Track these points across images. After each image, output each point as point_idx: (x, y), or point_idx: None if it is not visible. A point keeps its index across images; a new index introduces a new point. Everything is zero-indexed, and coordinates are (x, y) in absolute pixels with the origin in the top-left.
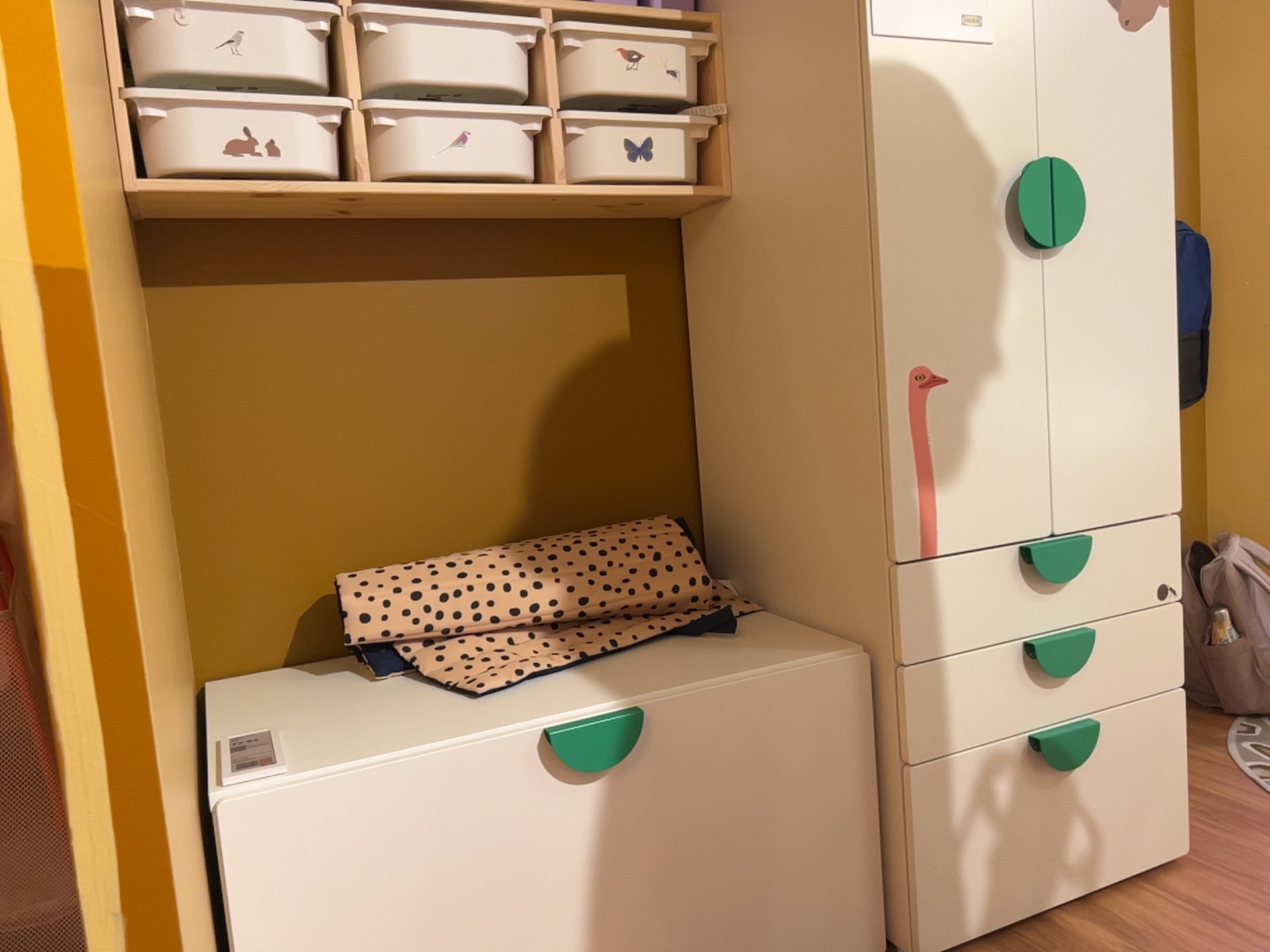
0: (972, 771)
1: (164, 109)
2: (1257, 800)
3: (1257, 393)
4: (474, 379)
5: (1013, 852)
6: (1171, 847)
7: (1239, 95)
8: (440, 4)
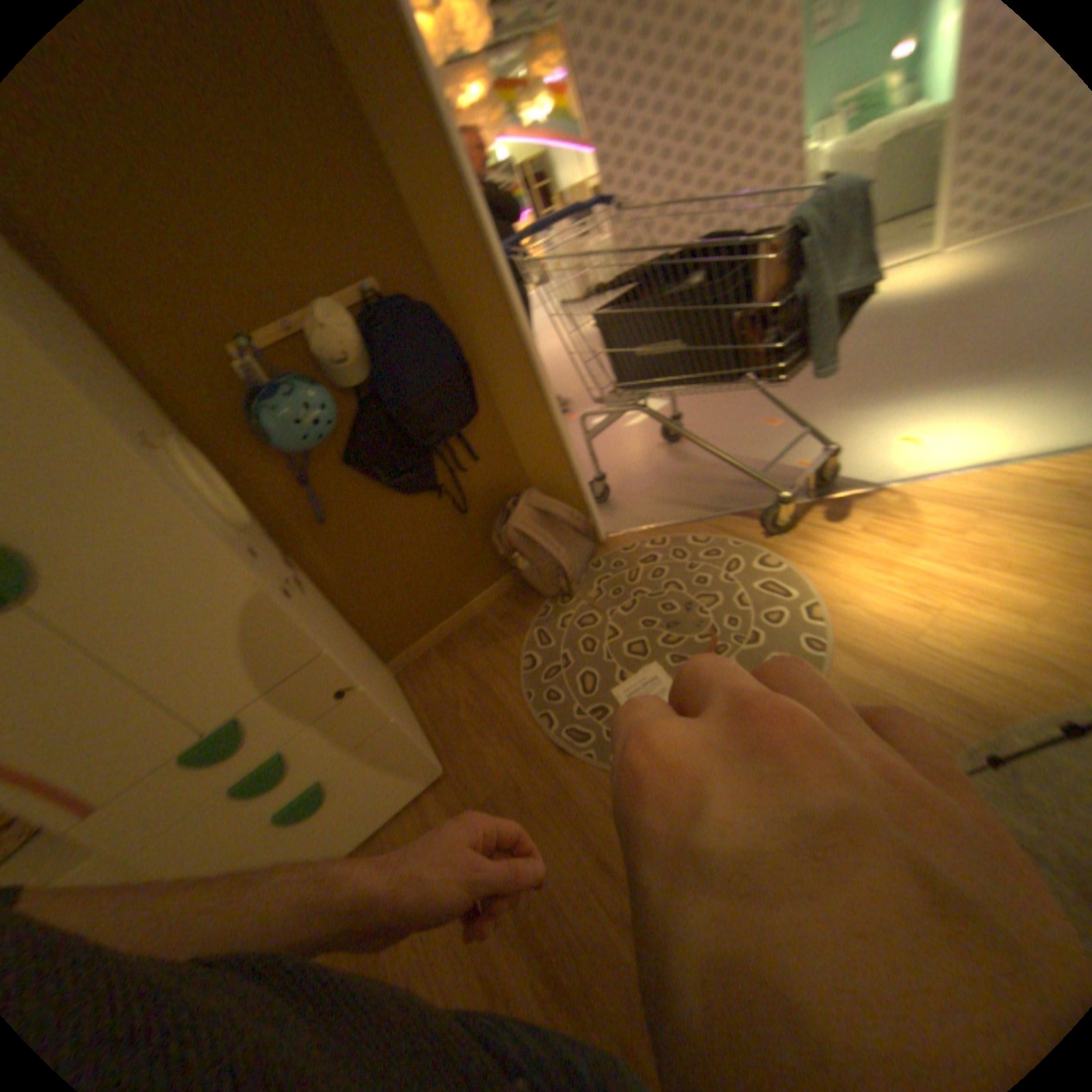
0: (234, 857)
1: None
2: (509, 697)
3: (521, 393)
4: None
5: (299, 858)
6: (426, 780)
7: (411, 151)
8: None
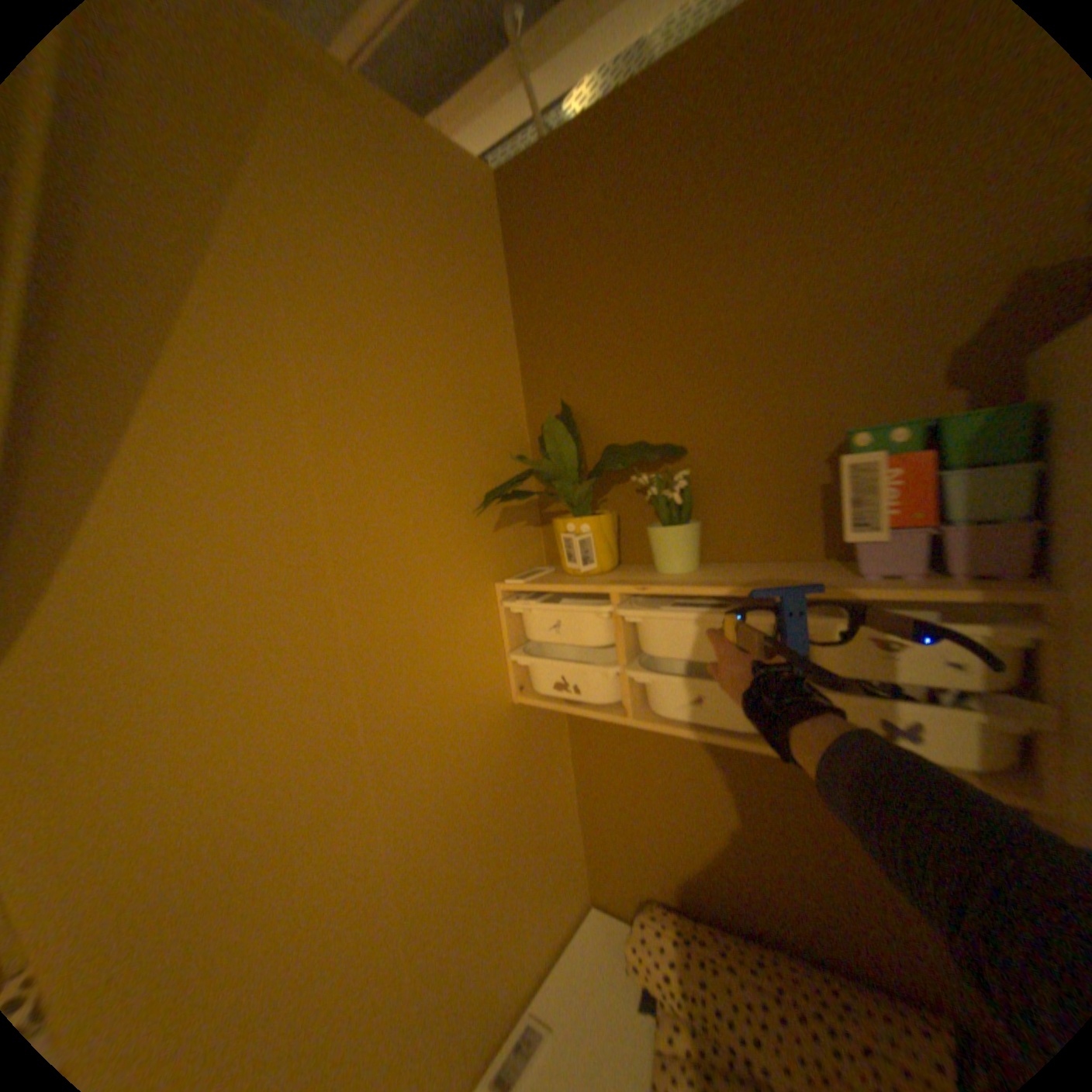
0: None
1: (527, 658)
2: None
3: None
4: (758, 813)
5: None
6: None
7: None
8: (679, 597)
